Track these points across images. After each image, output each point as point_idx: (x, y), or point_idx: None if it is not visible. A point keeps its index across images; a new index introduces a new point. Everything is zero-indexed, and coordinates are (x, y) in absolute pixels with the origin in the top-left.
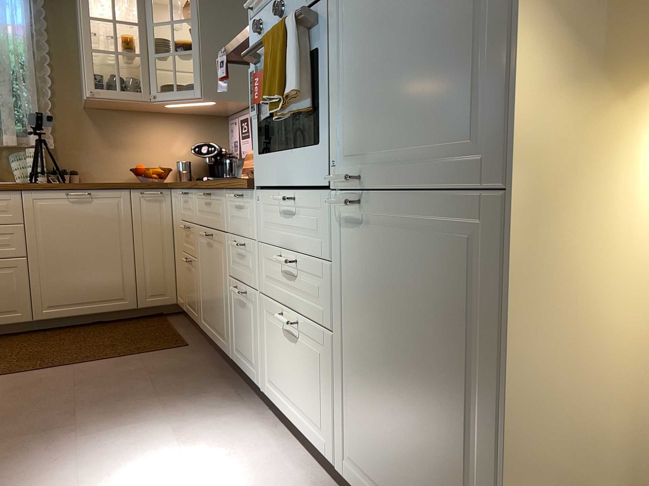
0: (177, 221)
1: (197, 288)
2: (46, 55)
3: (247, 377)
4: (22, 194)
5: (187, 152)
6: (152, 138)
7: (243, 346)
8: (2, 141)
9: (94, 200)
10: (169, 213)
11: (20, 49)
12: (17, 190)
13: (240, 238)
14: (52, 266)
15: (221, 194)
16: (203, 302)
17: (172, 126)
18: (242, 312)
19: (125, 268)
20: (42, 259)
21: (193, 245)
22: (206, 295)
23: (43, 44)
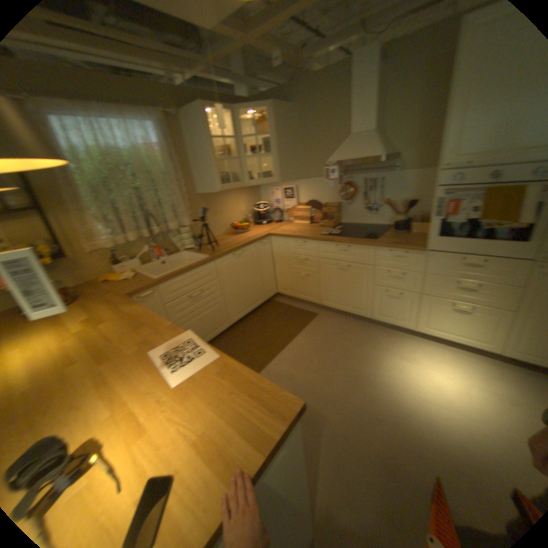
0: (279, 254)
1: (316, 288)
2: (172, 164)
3: (392, 325)
4: (213, 263)
5: (244, 209)
6: (228, 205)
7: (389, 313)
8: (161, 228)
9: (242, 254)
10: (269, 250)
11: (157, 163)
12: (212, 261)
13: (394, 270)
14: (232, 296)
15: (367, 248)
16: (327, 294)
17: (236, 195)
18: (391, 300)
19: (257, 284)
20: (227, 294)
21: (310, 268)
22: (333, 291)
23: (170, 157)
